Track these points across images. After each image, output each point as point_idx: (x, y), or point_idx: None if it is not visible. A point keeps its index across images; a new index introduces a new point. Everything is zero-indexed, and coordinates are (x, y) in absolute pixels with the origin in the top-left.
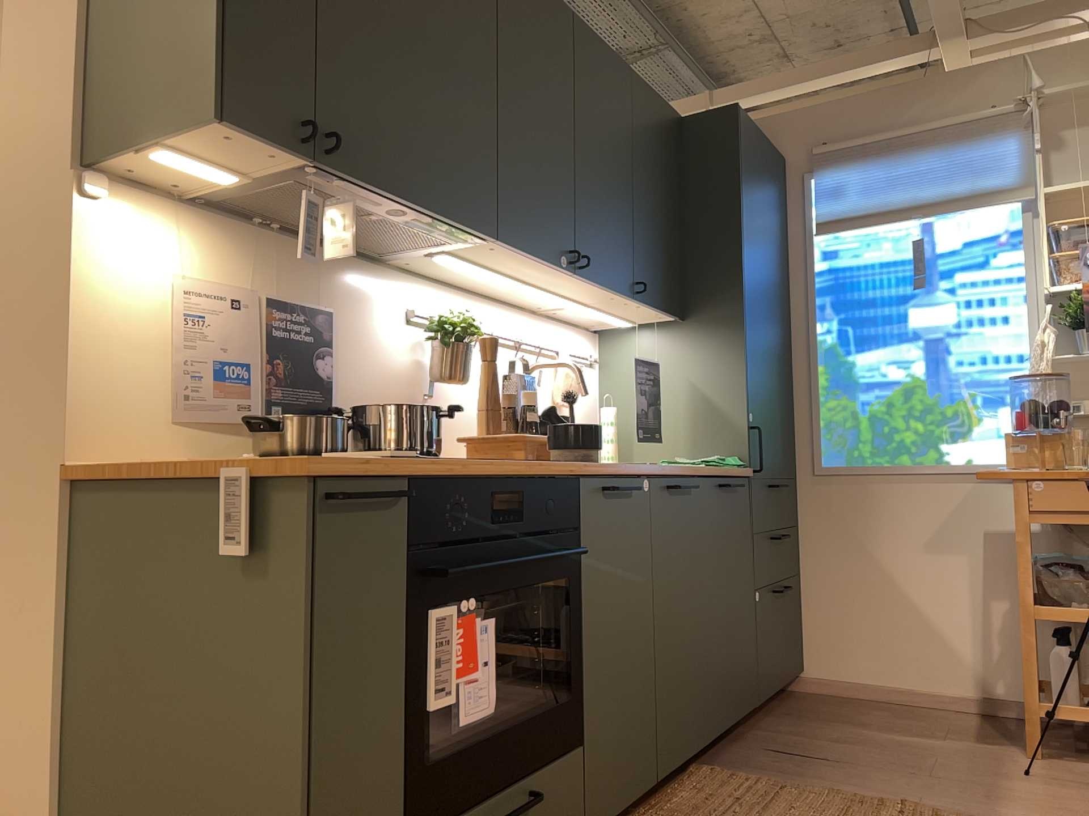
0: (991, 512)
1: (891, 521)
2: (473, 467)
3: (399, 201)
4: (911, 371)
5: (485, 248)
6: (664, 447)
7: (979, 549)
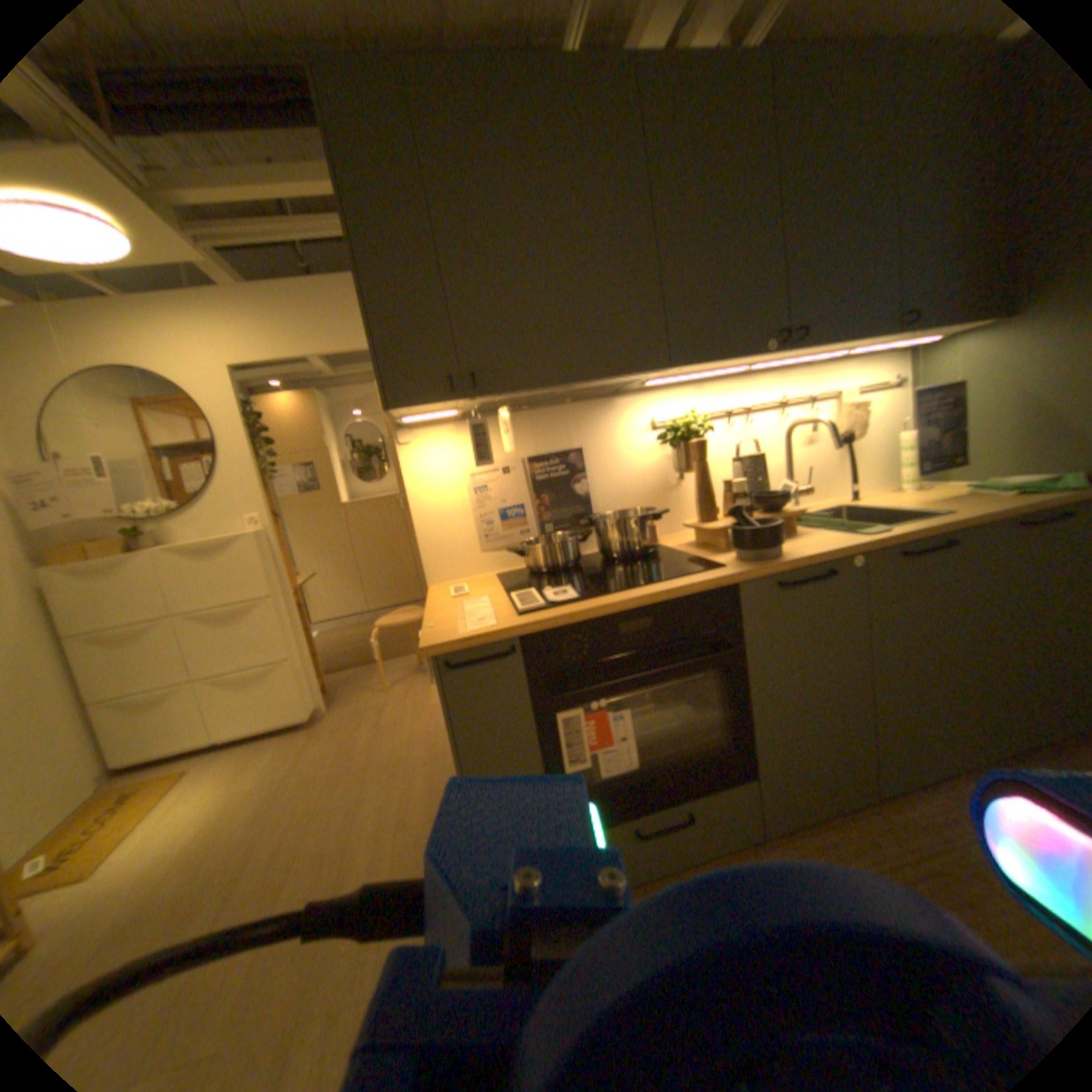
0: None
1: None
2: (597, 606)
3: (557, 385)
4: None
5: (676, 369)
6: (983, 461)
7: None
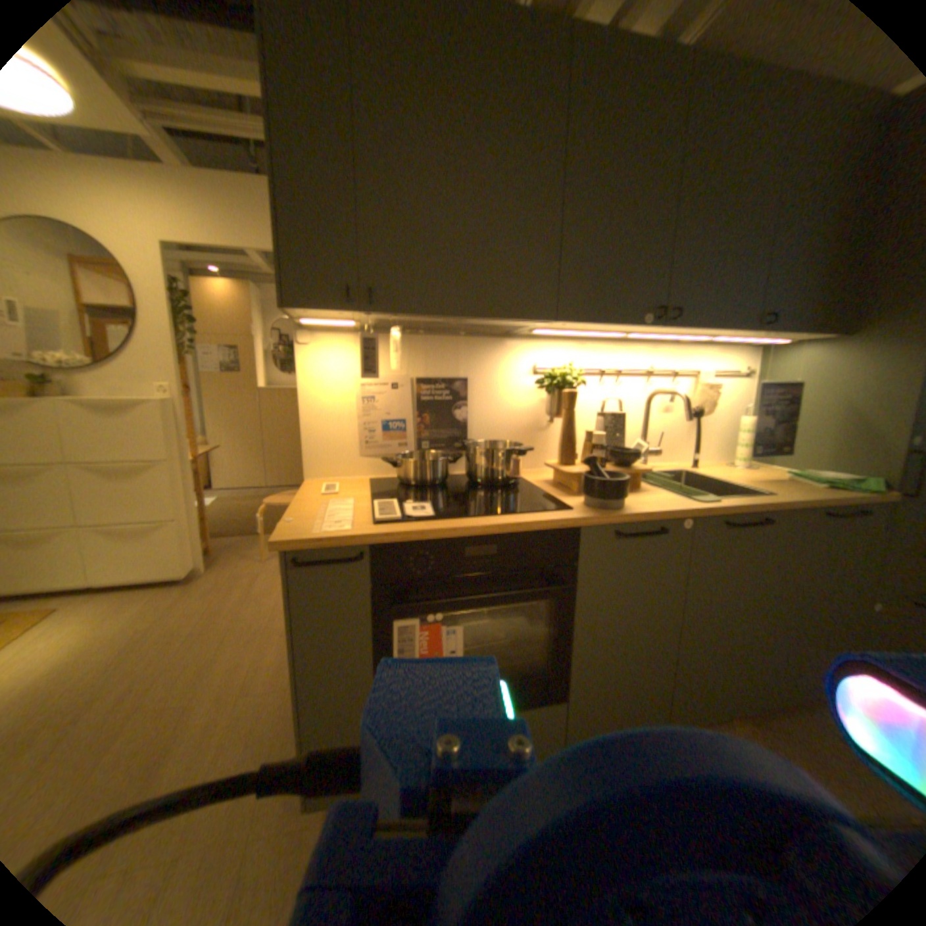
0: None
1: None
2: (447, 527)
3: (449, 316)
4: None
5: (561, 323)
6: (803, 453)
7: None
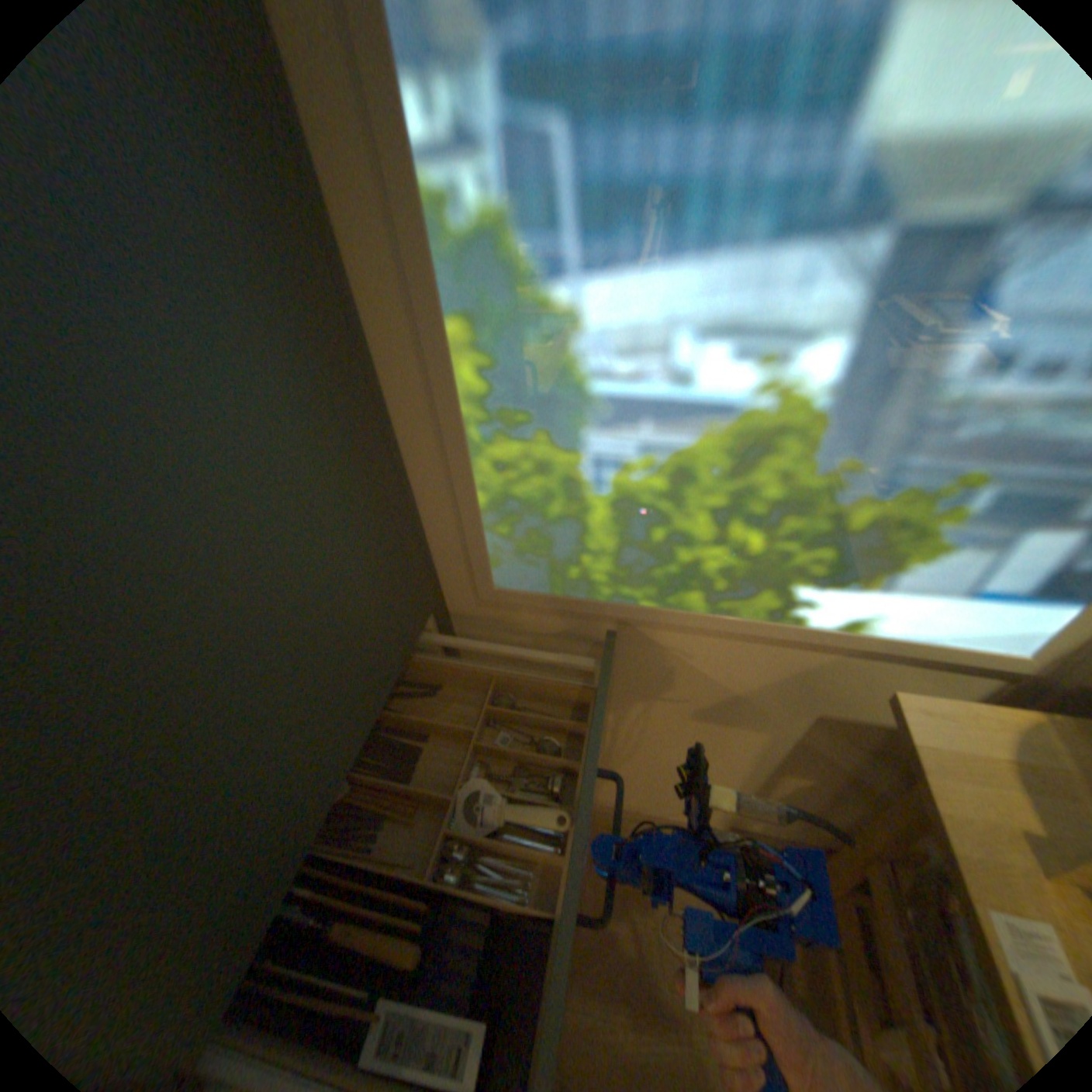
0: (853, 699)
1: (640, 679)
2: None
3: None
4: (787, 372)
5: None
6: None
7: (798, 734)
